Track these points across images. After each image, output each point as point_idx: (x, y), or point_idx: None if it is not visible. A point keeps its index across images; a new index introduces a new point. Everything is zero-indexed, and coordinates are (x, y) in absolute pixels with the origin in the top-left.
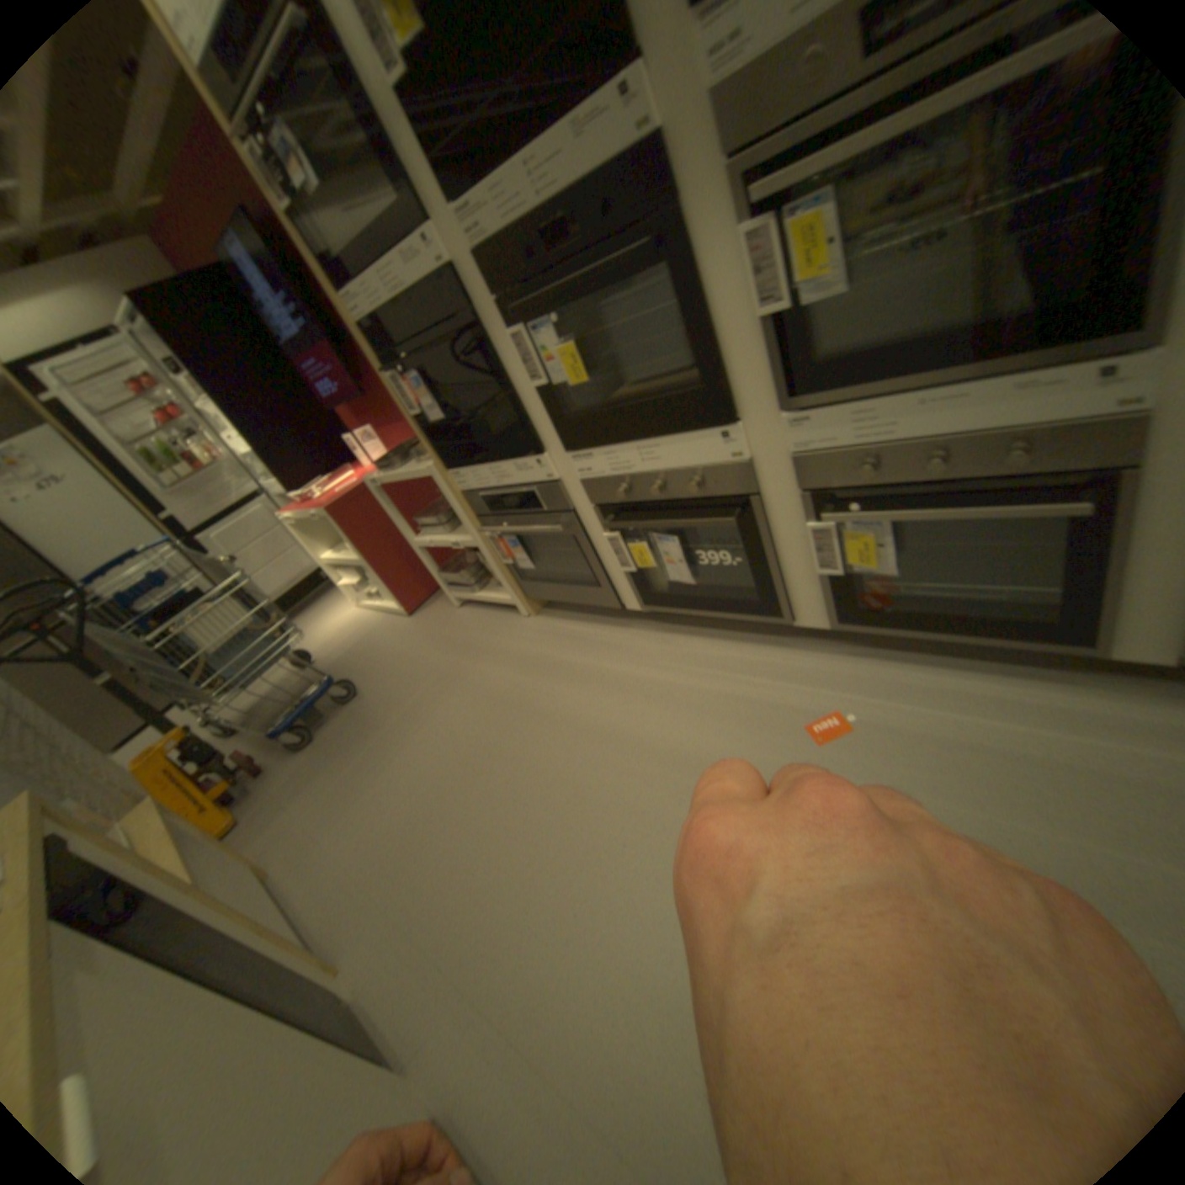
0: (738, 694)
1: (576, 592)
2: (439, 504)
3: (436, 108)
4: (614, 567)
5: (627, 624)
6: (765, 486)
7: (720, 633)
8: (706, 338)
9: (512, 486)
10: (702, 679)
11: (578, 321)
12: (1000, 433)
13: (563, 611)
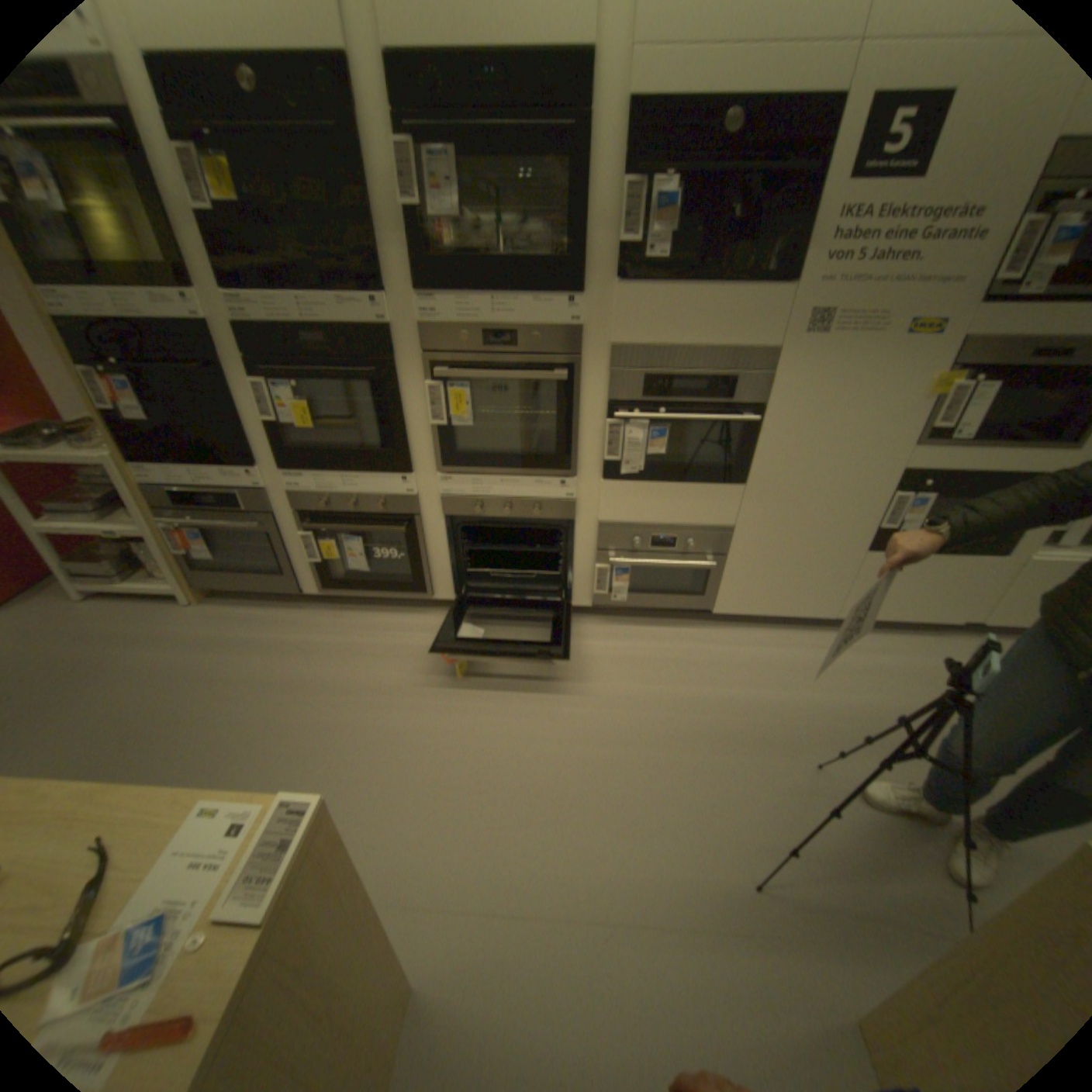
0: (397, 646)
1: (254, 583)
2: (81, 494)
3: (226, 237)
4: (300, 562)
5: (301, 609)
6: (423, 514)
7: (381, 610)
8: (396, 426)
9: (208, 489)
10: (371, 640)
11: (304, 390)
12: (530, 503)
13: (231, 601)
